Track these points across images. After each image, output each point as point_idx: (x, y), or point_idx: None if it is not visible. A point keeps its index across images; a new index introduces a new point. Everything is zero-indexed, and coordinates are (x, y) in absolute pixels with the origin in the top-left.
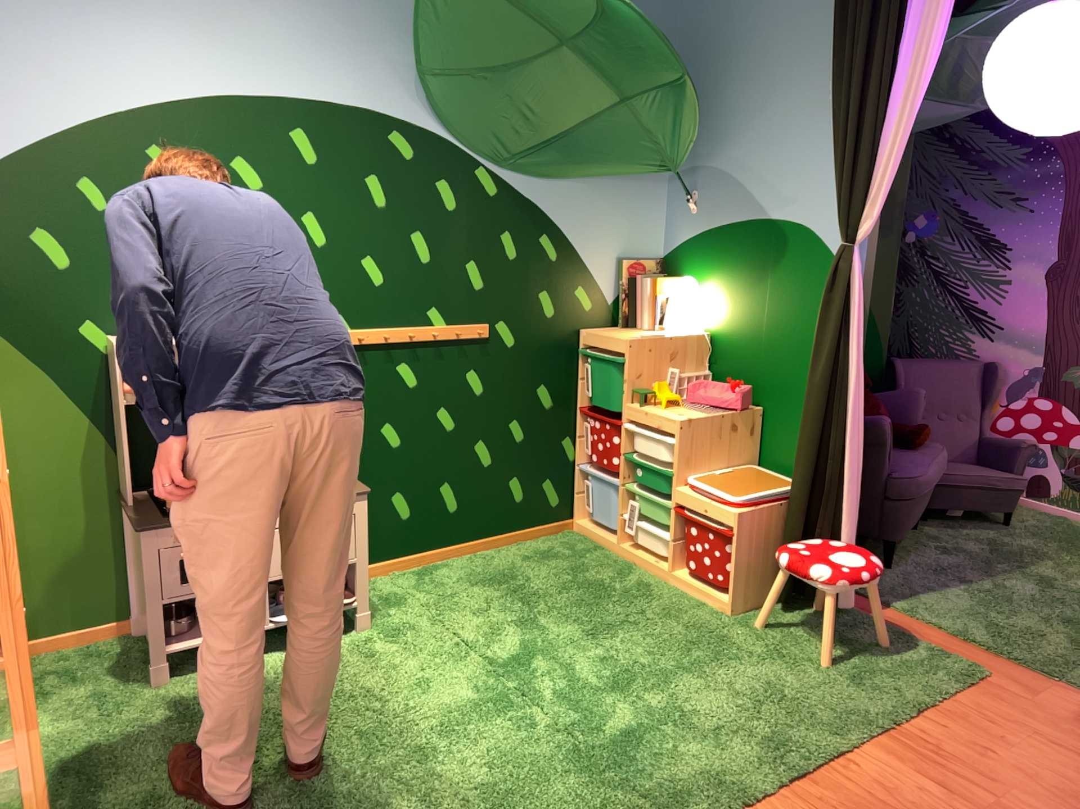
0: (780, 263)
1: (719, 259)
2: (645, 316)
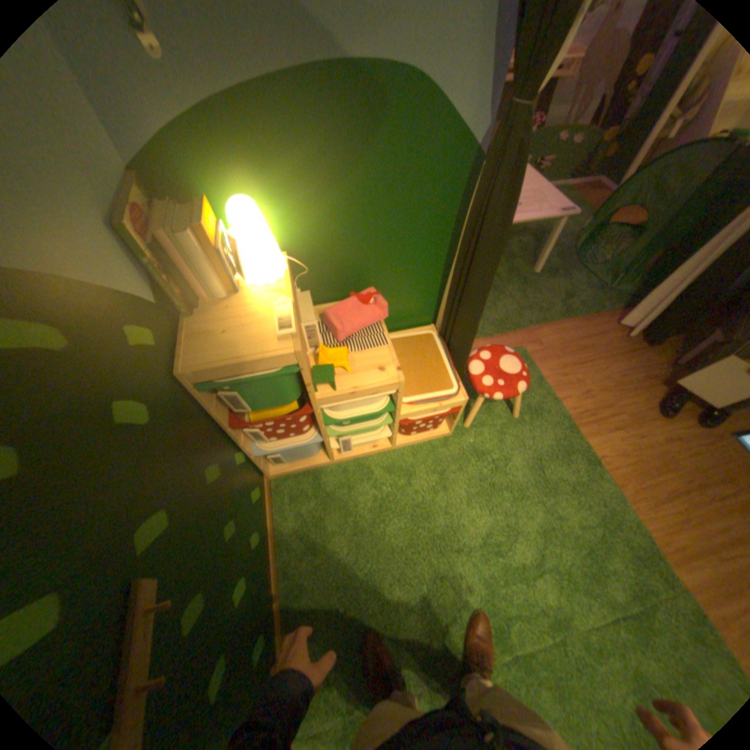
0: (376, 137)
1: (259, 149)
2: (212, 283)
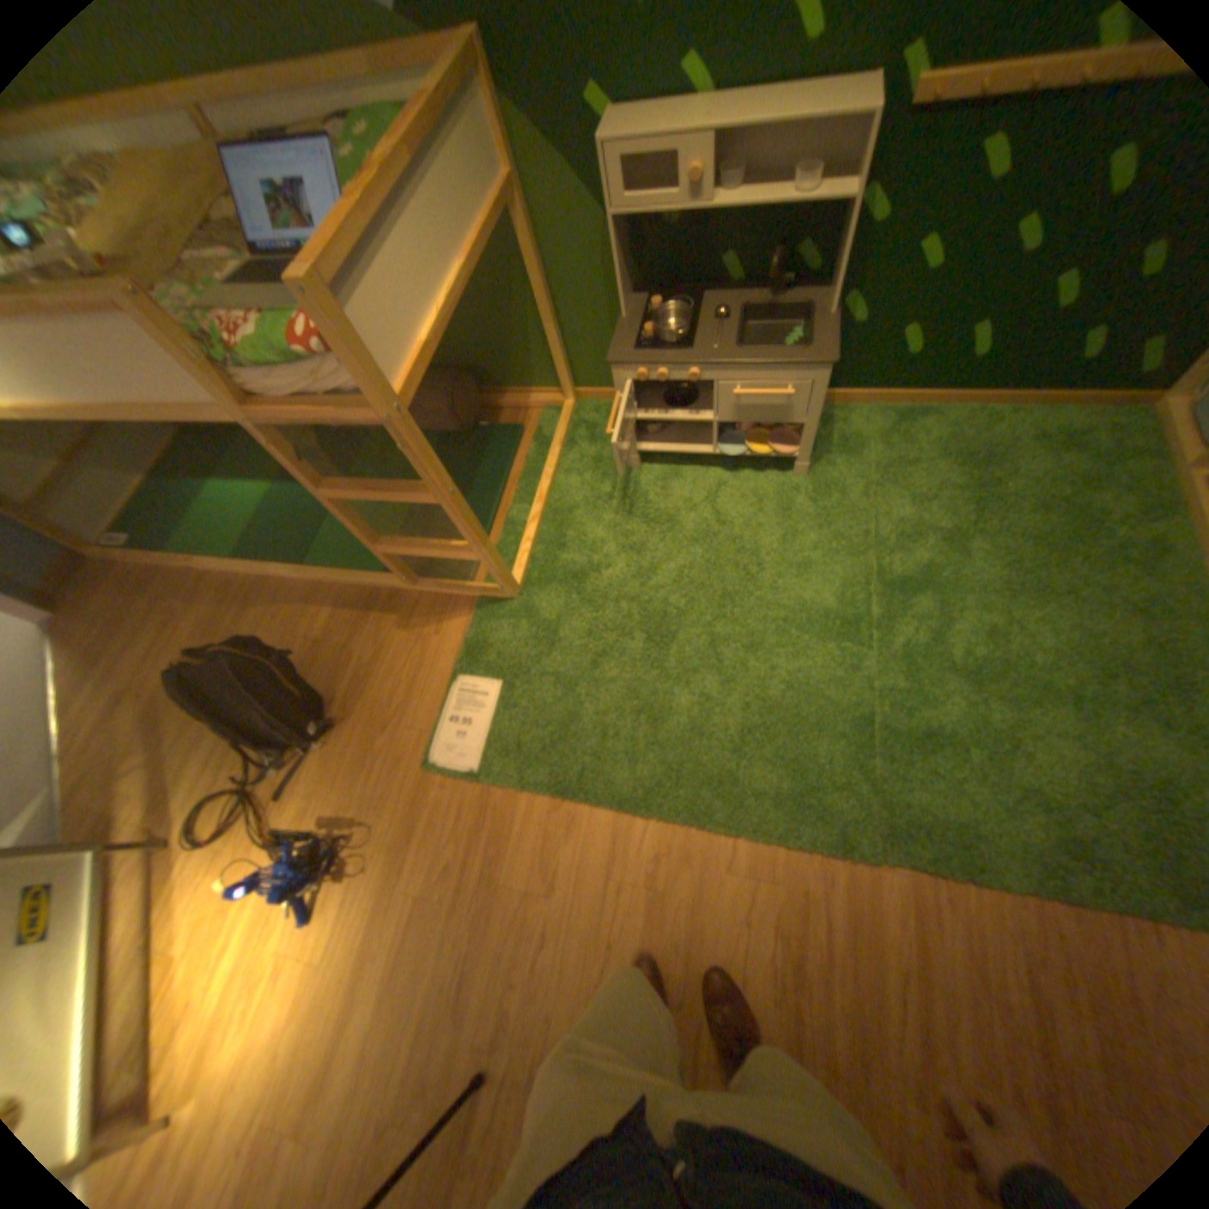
0: None
1: None
2: None
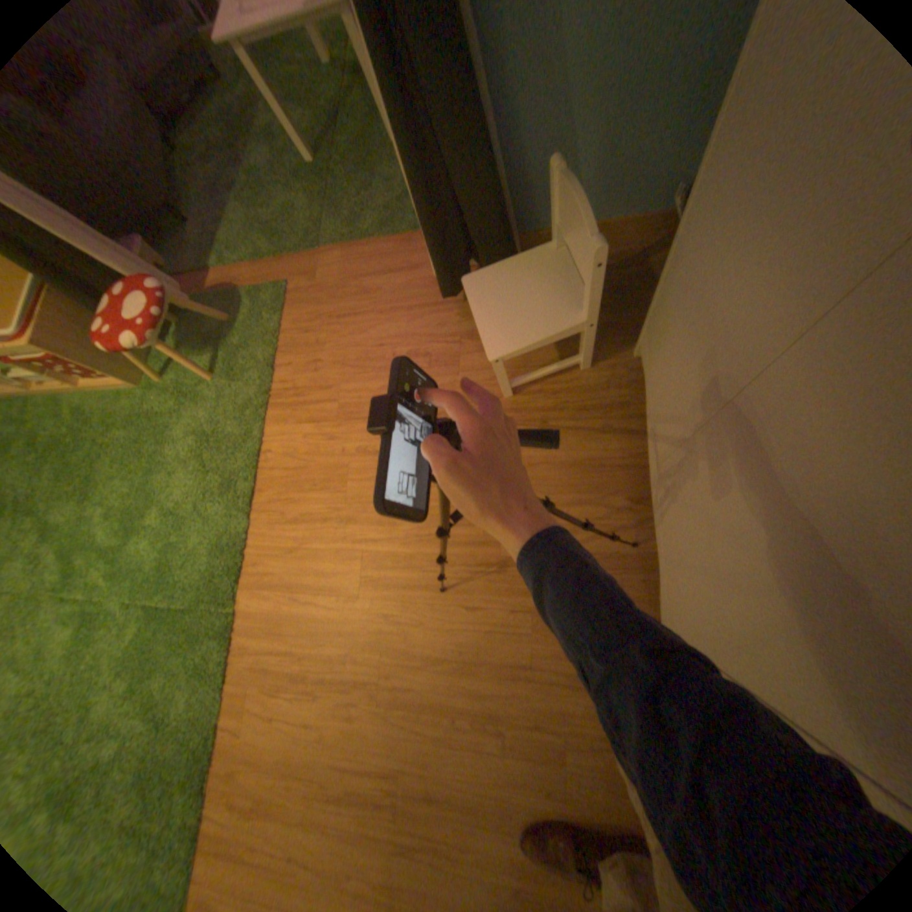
0: None
1: None
2: None
